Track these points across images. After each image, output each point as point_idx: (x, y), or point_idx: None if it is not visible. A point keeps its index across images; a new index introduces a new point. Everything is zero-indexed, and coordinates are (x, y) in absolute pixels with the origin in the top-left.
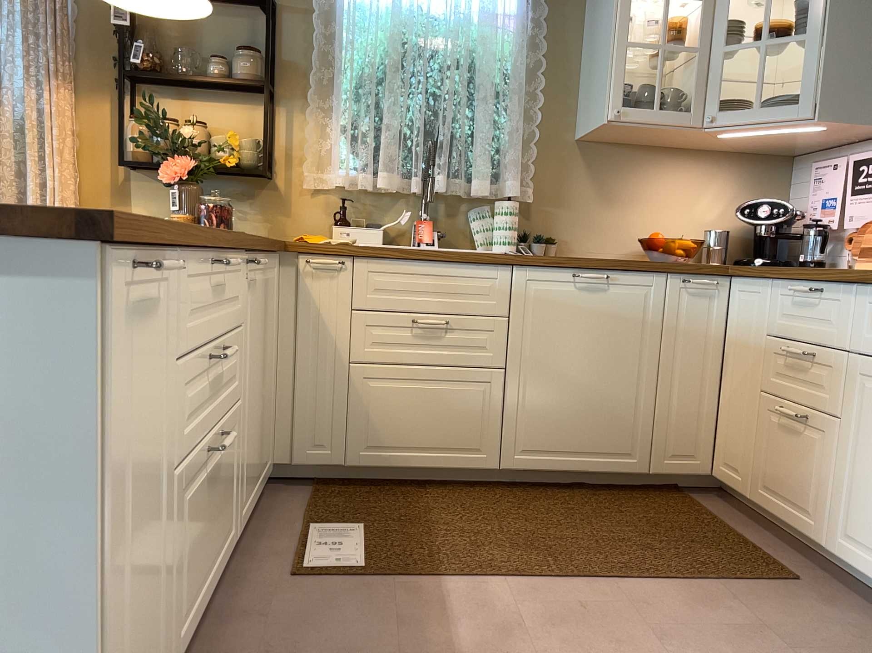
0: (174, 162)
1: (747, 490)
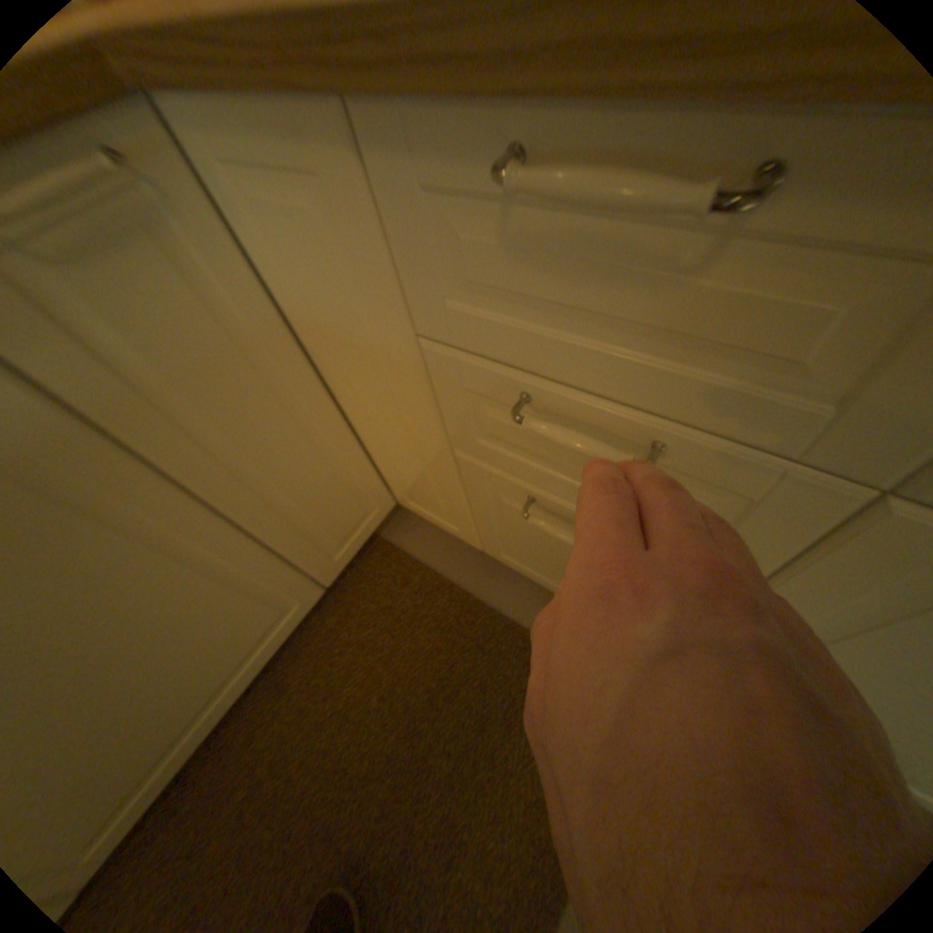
0: None
1: (472, 542)
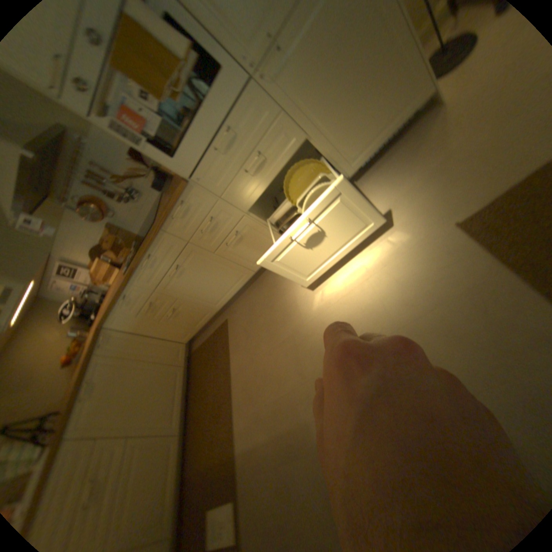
0: None
1: (194, 332)
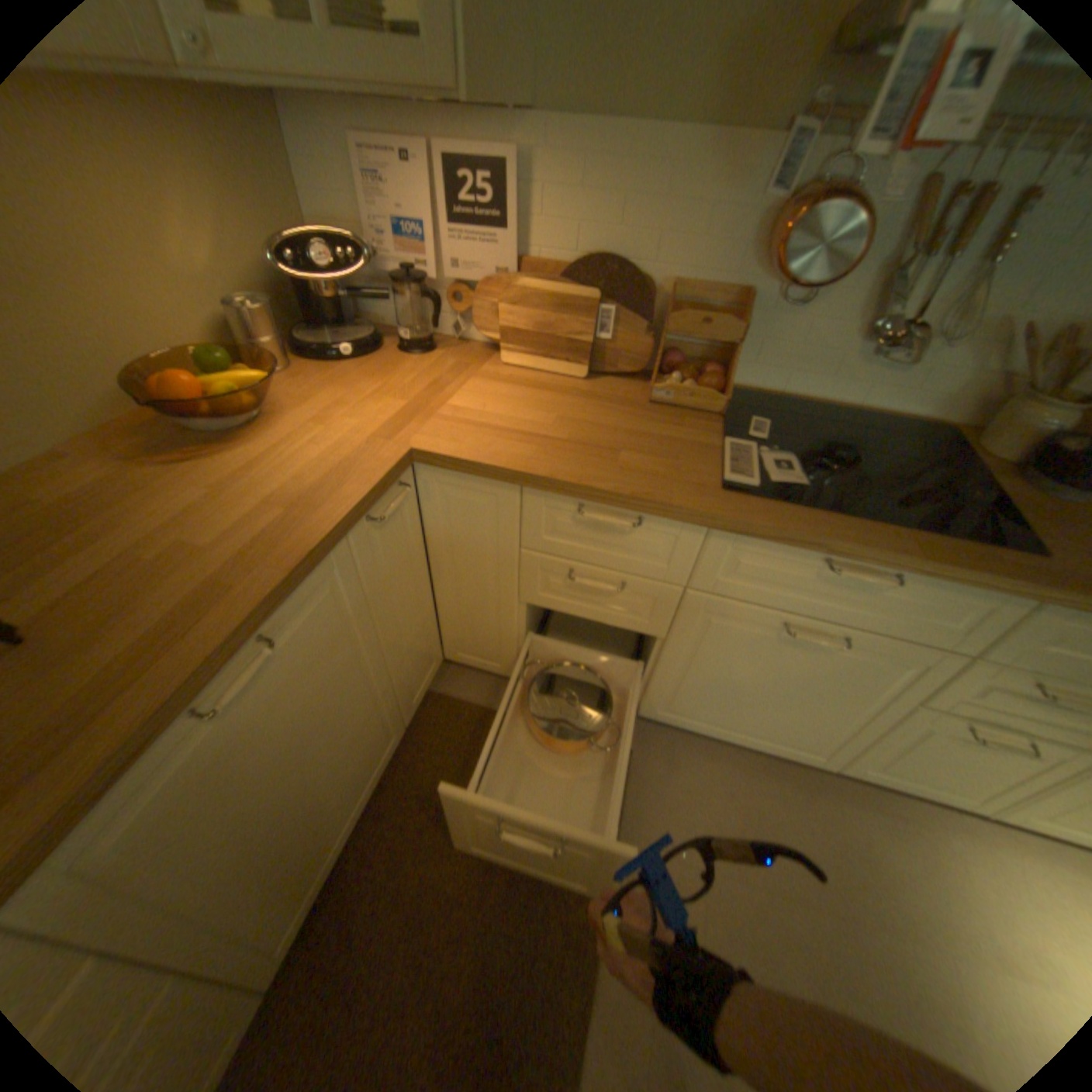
0: None
1: (509, 673)
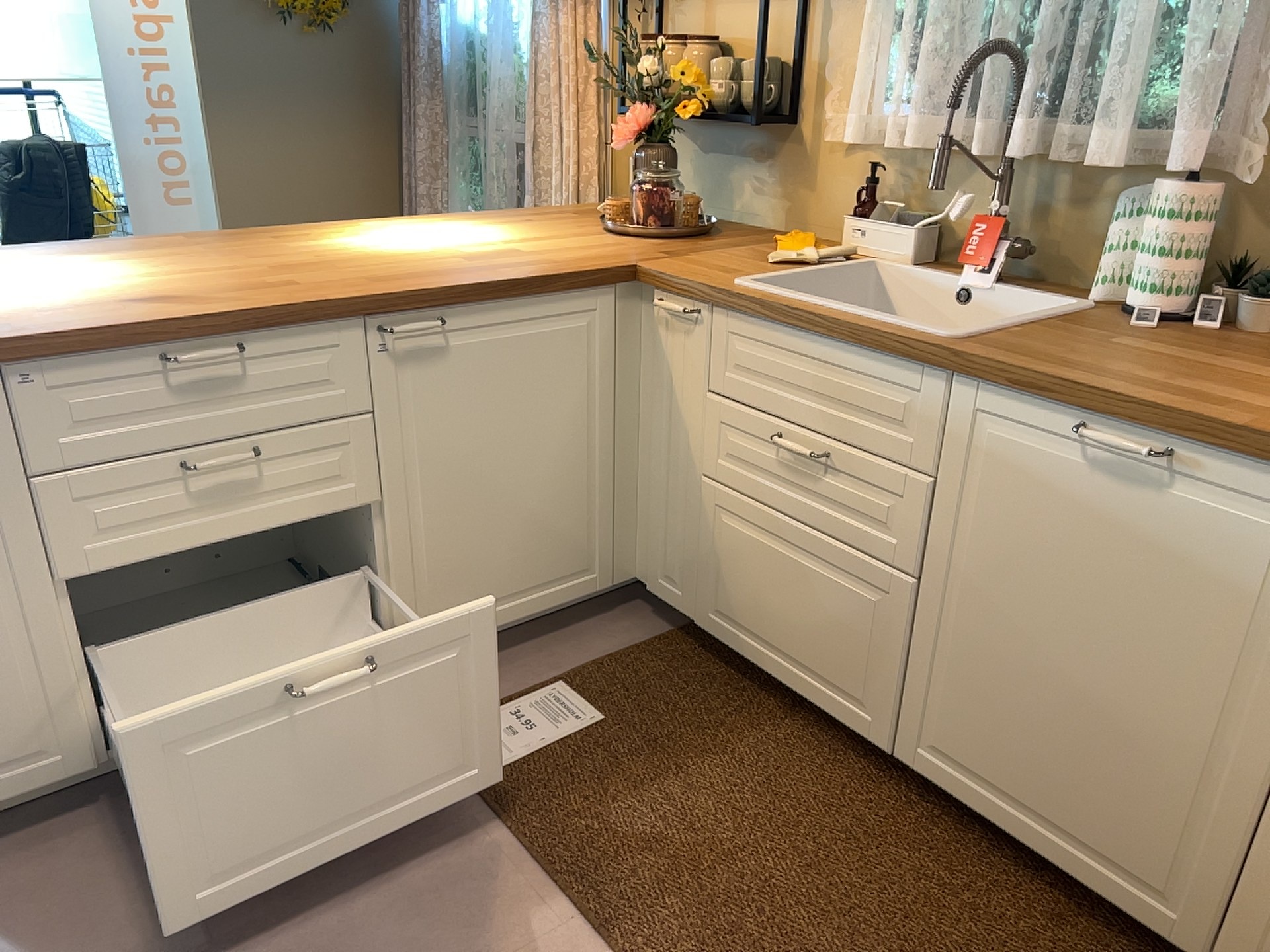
0: (630, 116)
1: None
